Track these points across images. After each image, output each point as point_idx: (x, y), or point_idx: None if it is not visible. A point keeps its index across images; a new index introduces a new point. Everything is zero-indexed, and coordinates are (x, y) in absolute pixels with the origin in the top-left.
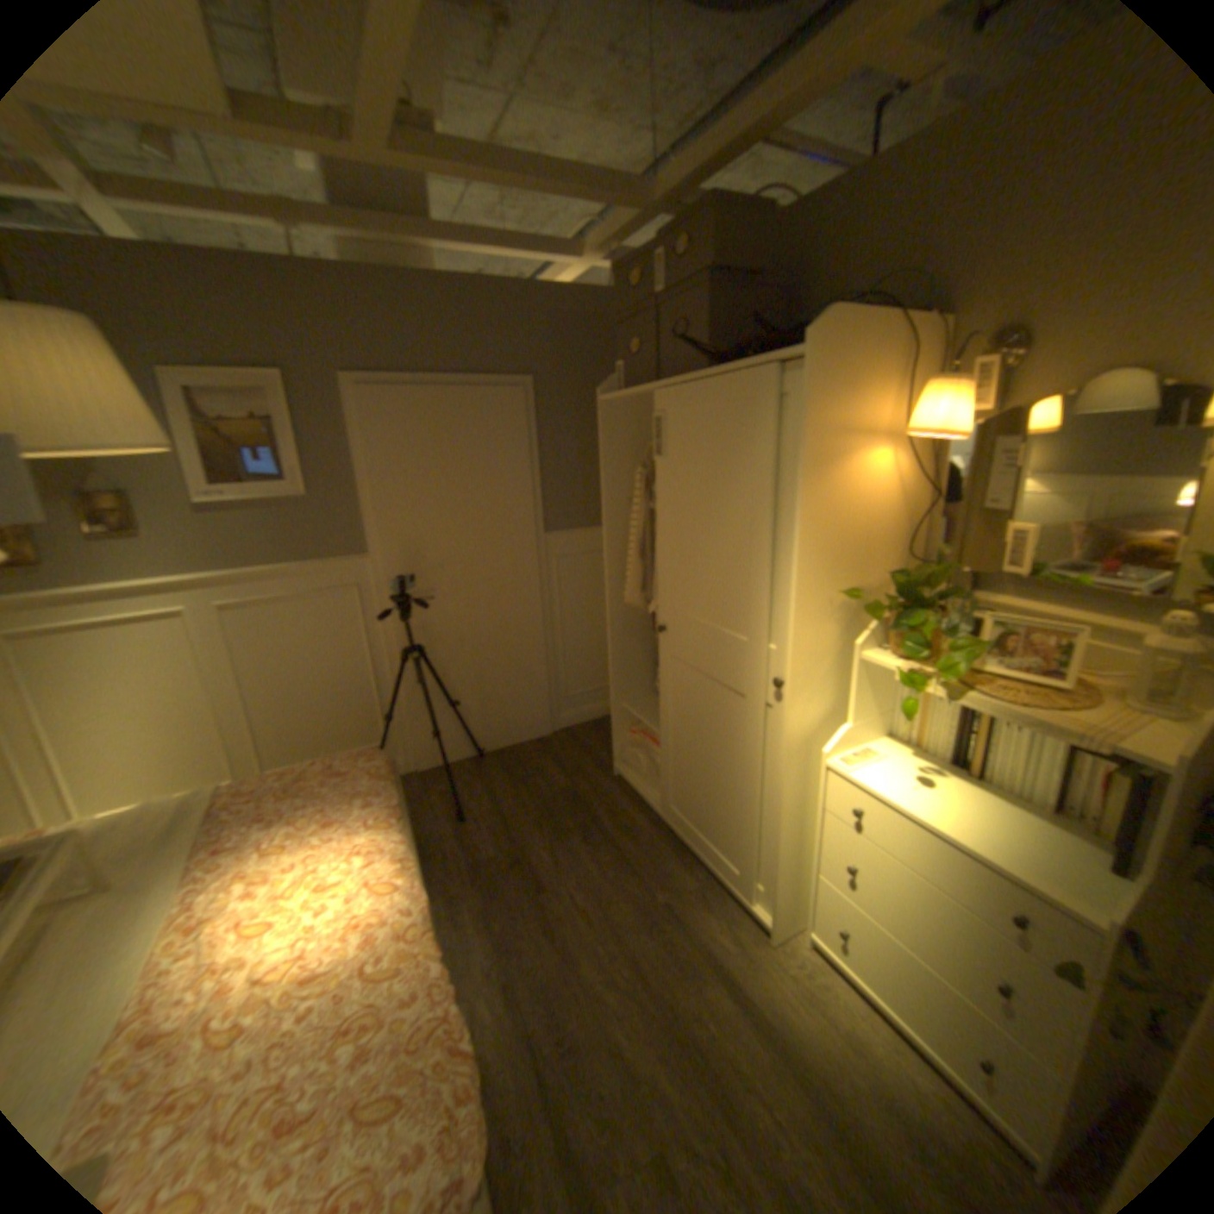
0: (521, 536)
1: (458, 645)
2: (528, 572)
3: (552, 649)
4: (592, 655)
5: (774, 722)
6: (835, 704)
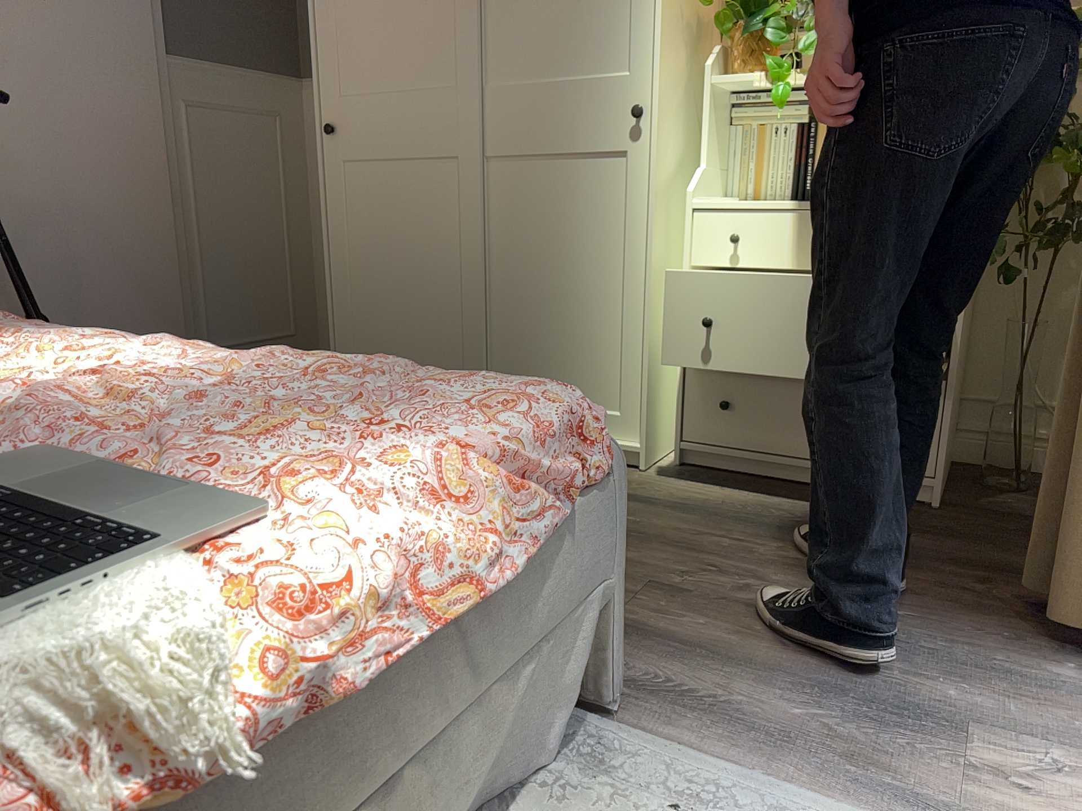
0: (138, 49)
1: (36, 222)
2: (152, 113)
3: (191, 260)
4: (249, 281)
5: (632, 170)
6: (684, 153)
